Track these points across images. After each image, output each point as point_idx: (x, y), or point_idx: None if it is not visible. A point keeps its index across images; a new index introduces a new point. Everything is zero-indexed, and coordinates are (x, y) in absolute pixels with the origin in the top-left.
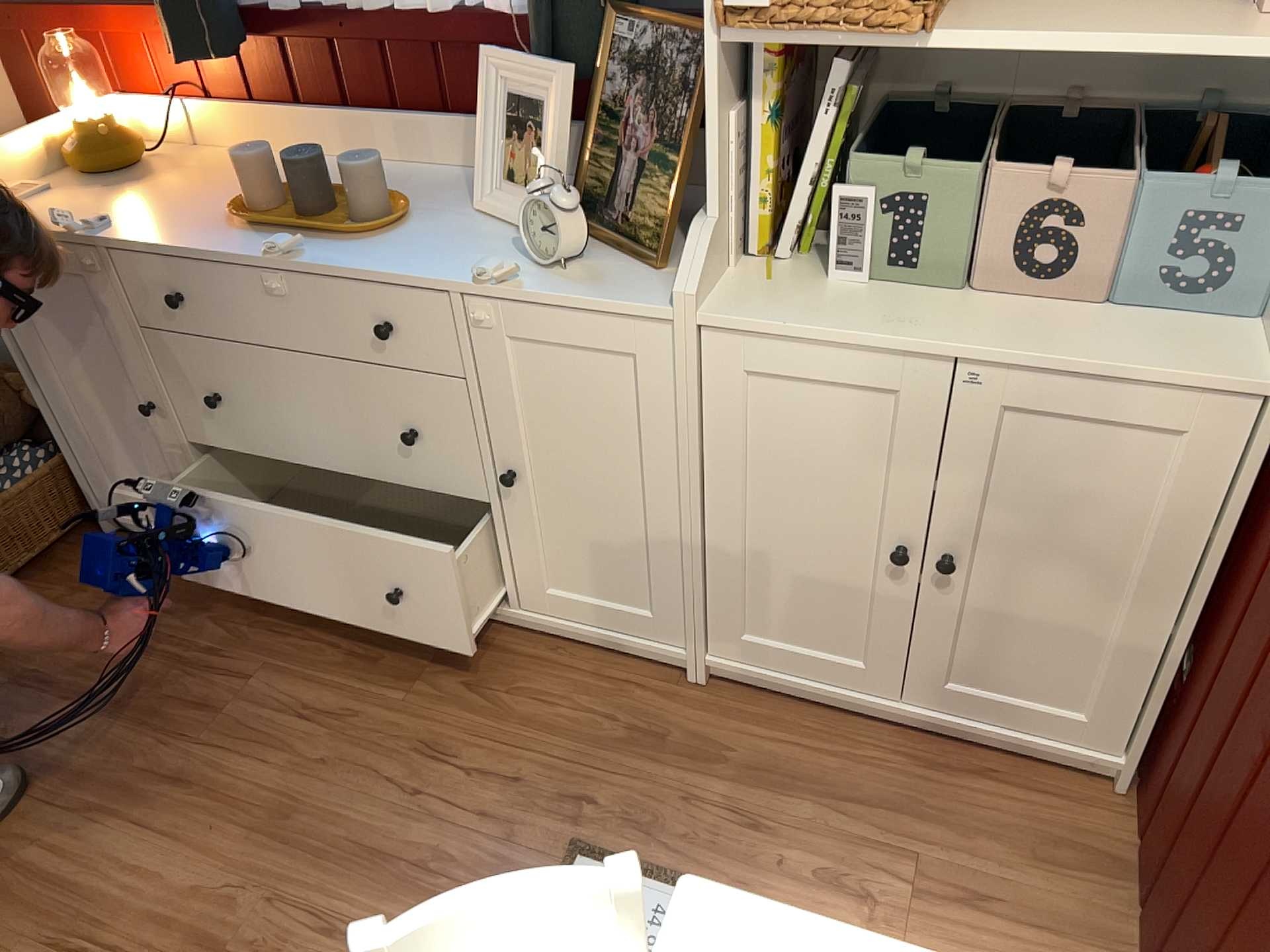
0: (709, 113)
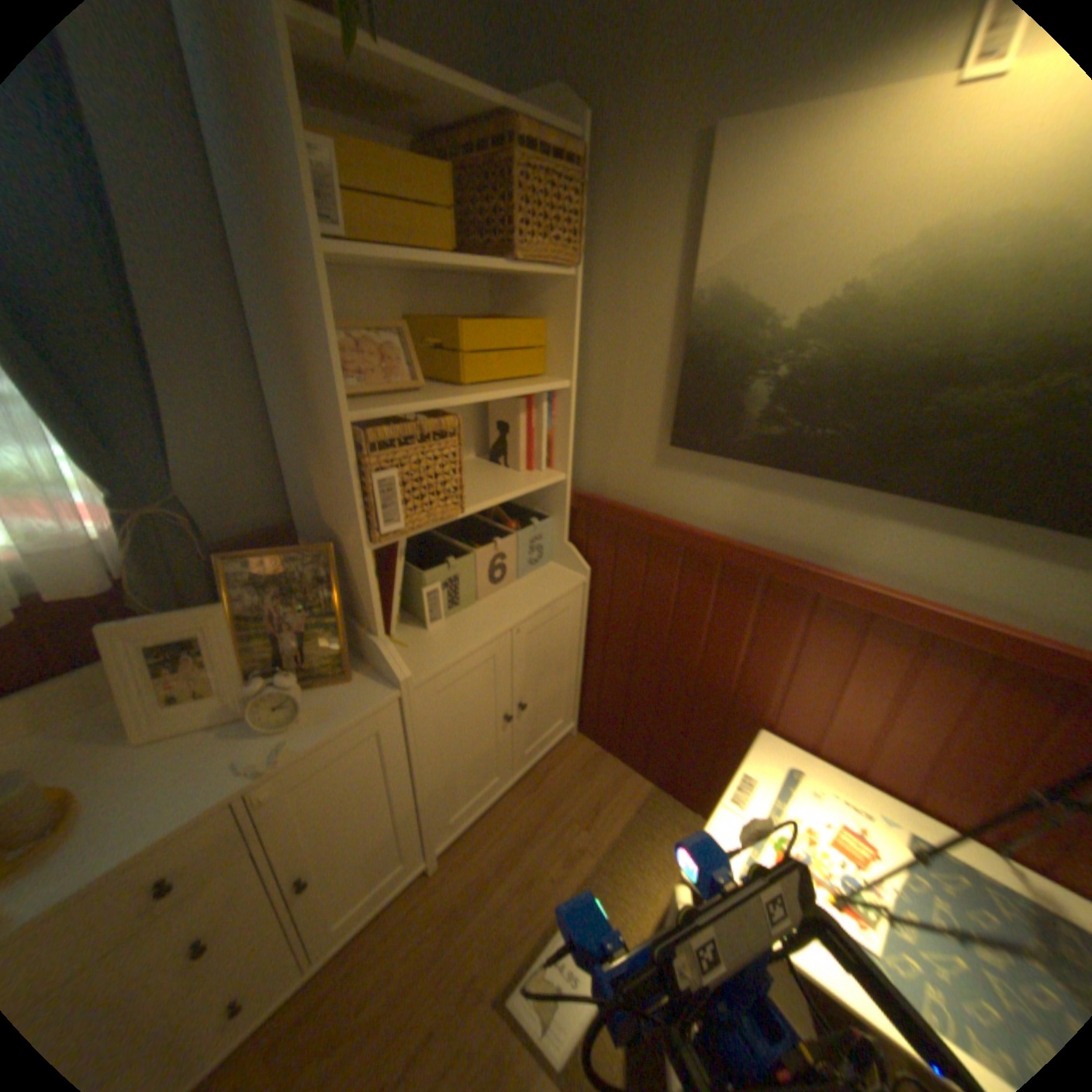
0: (367, 581)
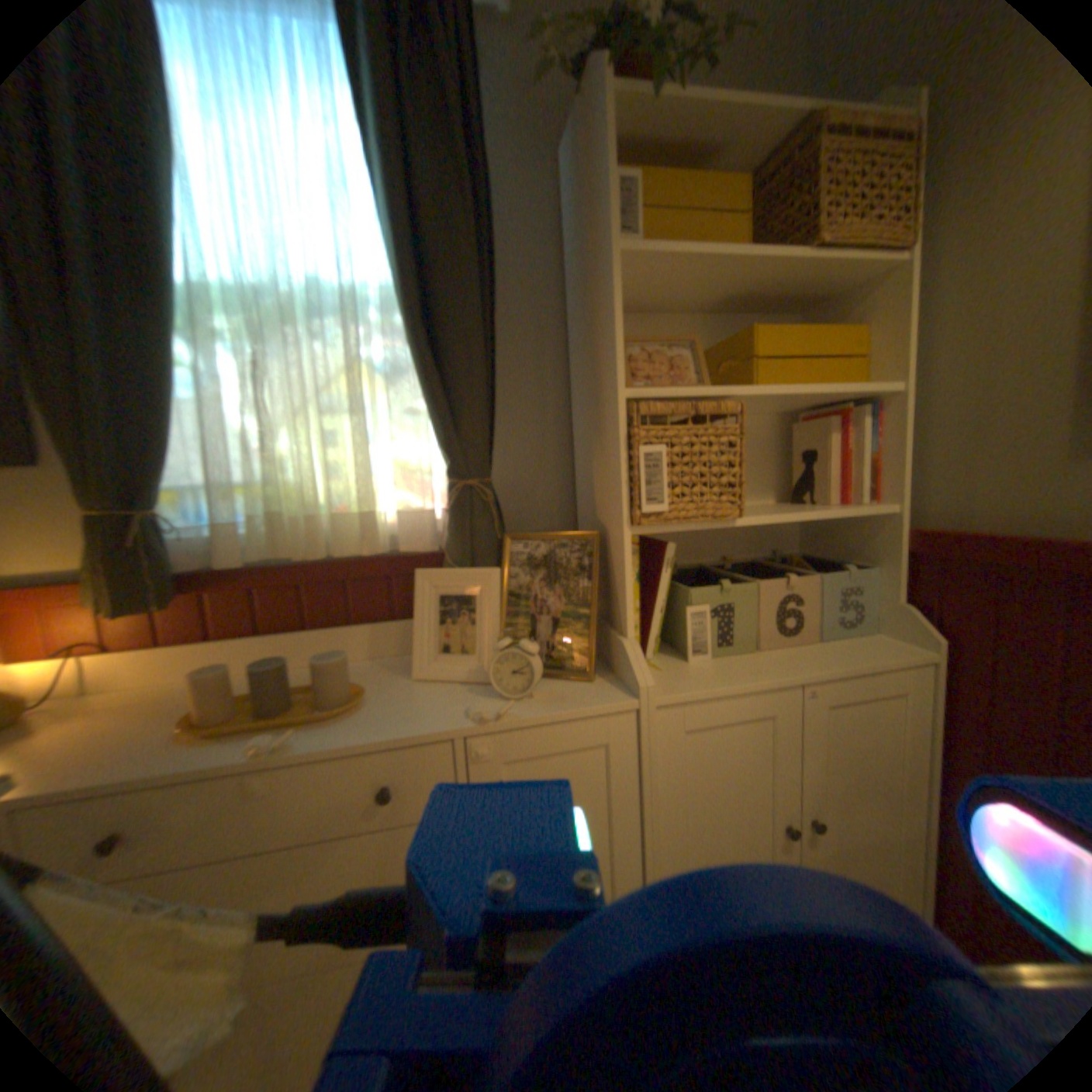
0: (626, 569)
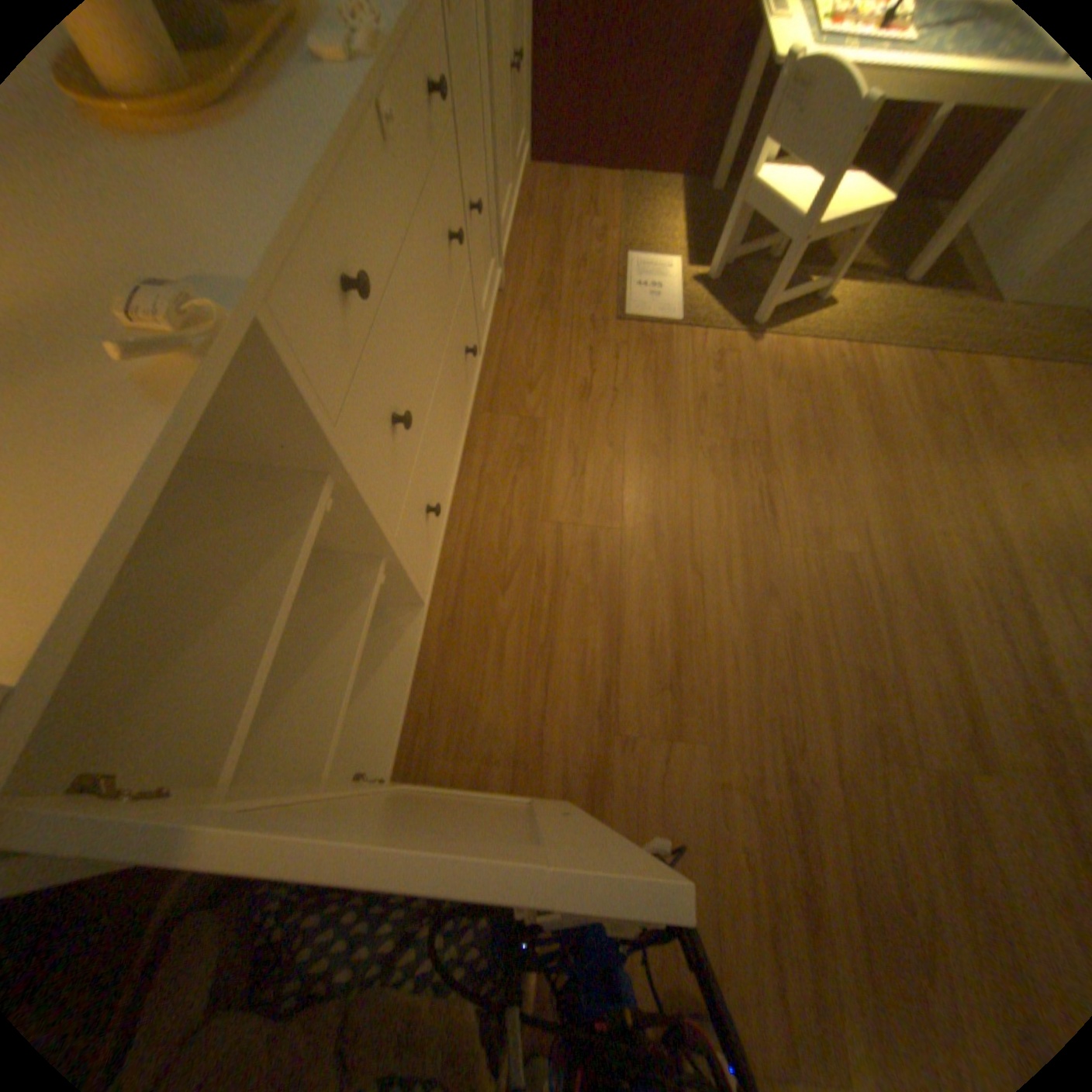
0: None
